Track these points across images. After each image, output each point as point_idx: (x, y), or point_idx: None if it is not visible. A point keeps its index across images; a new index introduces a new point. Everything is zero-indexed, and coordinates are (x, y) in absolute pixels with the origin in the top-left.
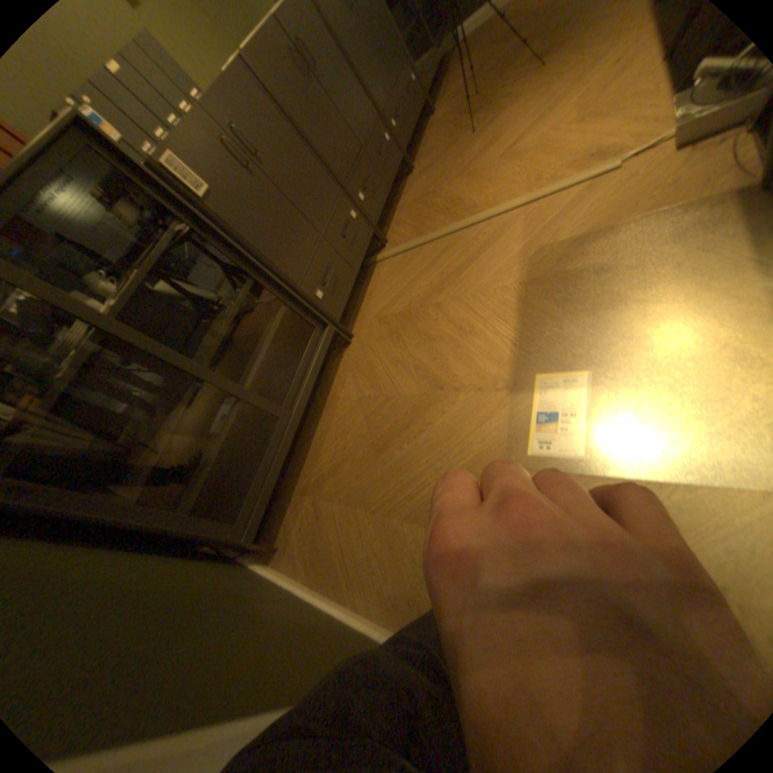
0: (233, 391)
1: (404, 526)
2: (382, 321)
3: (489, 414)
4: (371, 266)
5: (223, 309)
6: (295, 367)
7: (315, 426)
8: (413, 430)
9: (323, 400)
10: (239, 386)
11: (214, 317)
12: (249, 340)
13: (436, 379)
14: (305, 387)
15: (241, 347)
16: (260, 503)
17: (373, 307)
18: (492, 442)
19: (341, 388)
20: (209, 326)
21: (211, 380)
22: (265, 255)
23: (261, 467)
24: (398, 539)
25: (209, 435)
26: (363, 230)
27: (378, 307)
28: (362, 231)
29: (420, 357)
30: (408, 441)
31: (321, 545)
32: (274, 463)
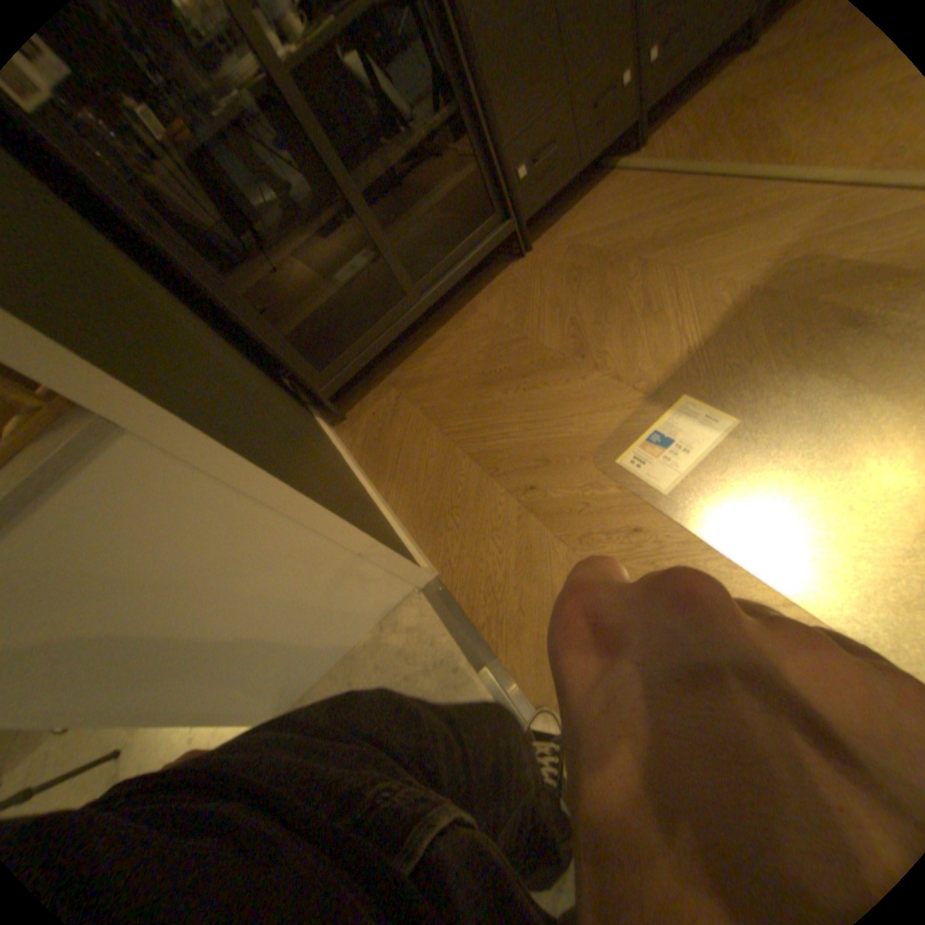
0: (373, 235)
1: (464, 459)
2: (572, 249)
3: (608, 407)
4: (604, 170)
5: (406, 128)
6: (449, 249)
7: (437, 327)
8: (526, 383)
9: (459, 305)
10: (381, 235)
11: (392, 134)
12: (417, 186)
13: (583, 345)
14: (447, 278)
15: (404, 190)
16: (348, 368)
17: (572, 226)
18: (591, 433)
19: (484, 302)
20: (381, 142)
21: (357, 209)
22: (485, 79)
23: (365, 335)
24: (452, 467)
25: (330, 272)
26: (626, 111)
27: (578, 229)
28: (623, 110)
29: (583, 312)
30: (515, 390)
31: (384, 437)
32: (378, 338)
